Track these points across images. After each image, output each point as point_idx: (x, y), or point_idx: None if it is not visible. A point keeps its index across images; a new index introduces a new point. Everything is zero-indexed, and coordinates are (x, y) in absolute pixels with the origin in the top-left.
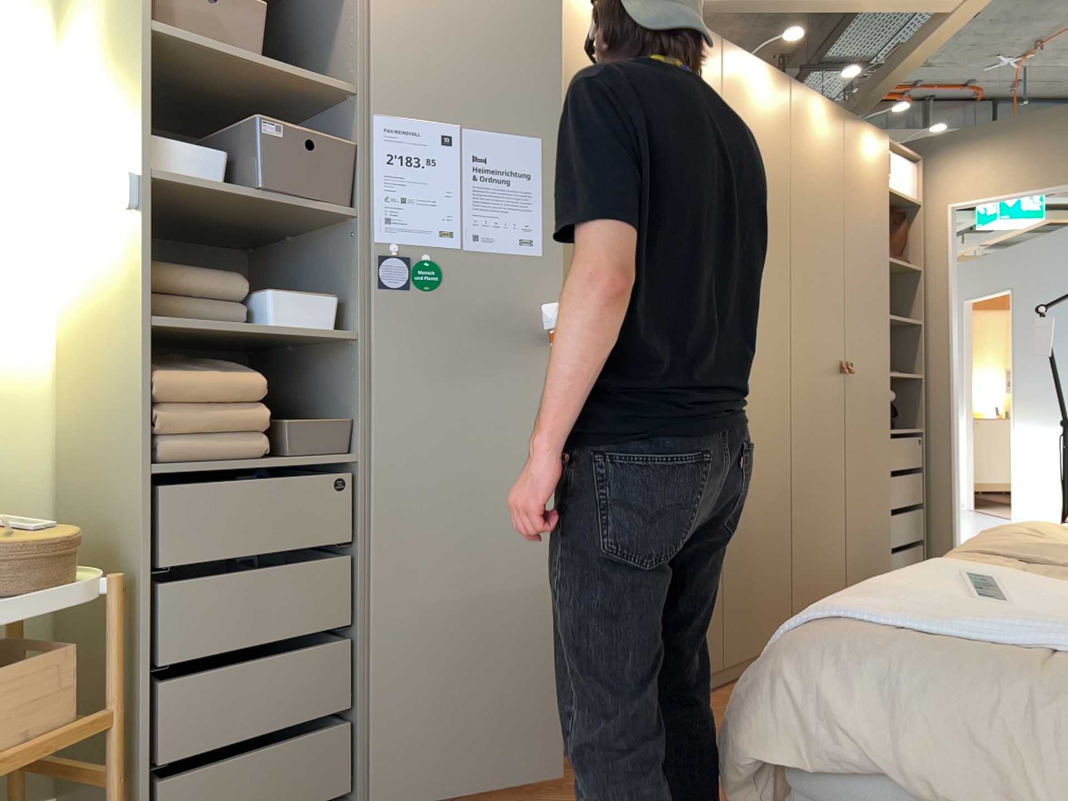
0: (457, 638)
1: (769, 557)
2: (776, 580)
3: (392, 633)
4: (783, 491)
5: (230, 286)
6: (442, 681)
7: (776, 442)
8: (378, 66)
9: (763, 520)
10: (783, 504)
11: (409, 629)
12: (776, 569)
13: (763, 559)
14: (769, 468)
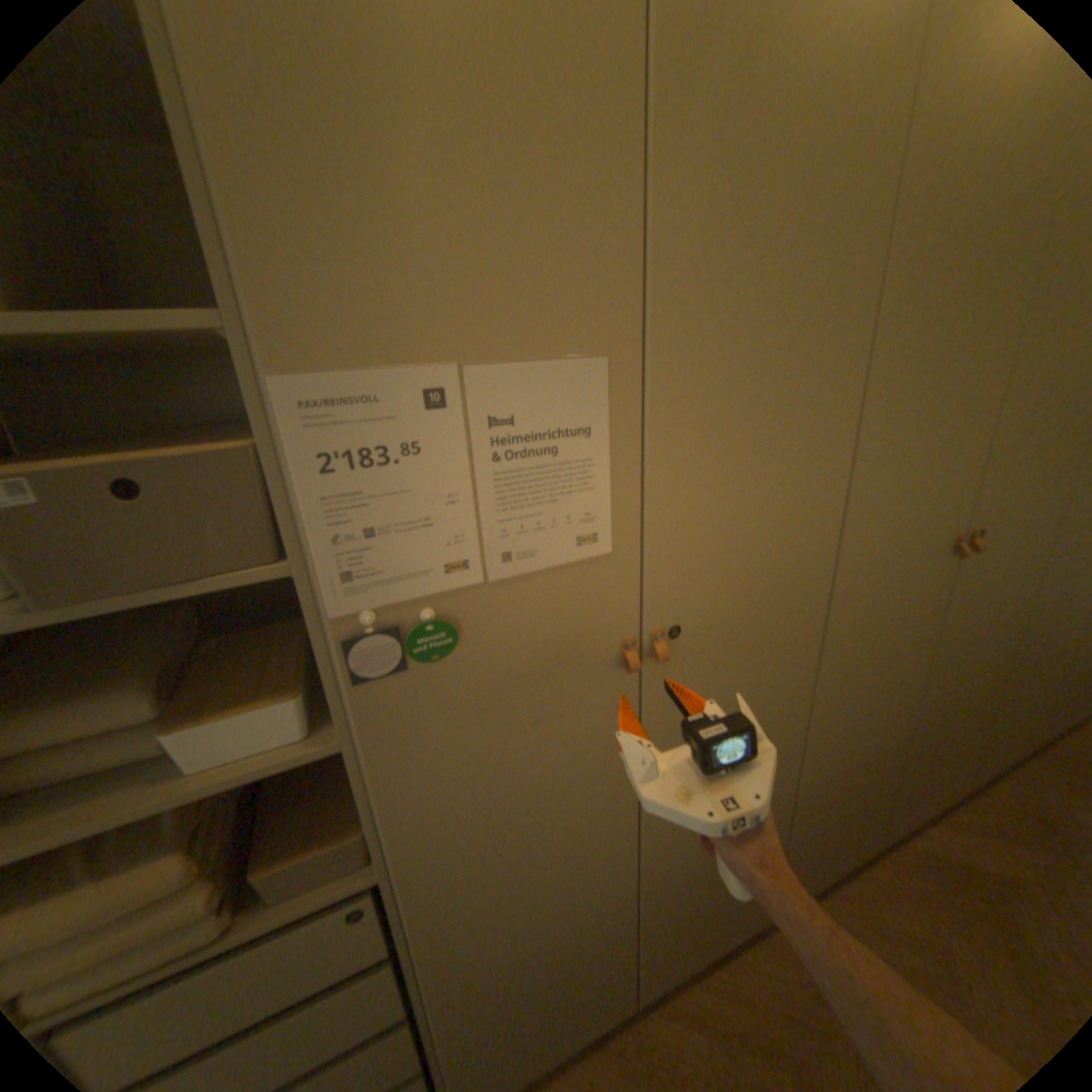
0: (553, 971)
1: (965, 736)
2: (967, 753)
3: (464, 1008)
4: (1002, 665)
5: (127, 712)
6: (536, 1010)
7: (1010, 616)
8: (257, 247)
9: (967, 704)
10: (998, 678)
11: (487, 994)
12: (970, 742)
13: (956, 741)
14: (993, 648)
